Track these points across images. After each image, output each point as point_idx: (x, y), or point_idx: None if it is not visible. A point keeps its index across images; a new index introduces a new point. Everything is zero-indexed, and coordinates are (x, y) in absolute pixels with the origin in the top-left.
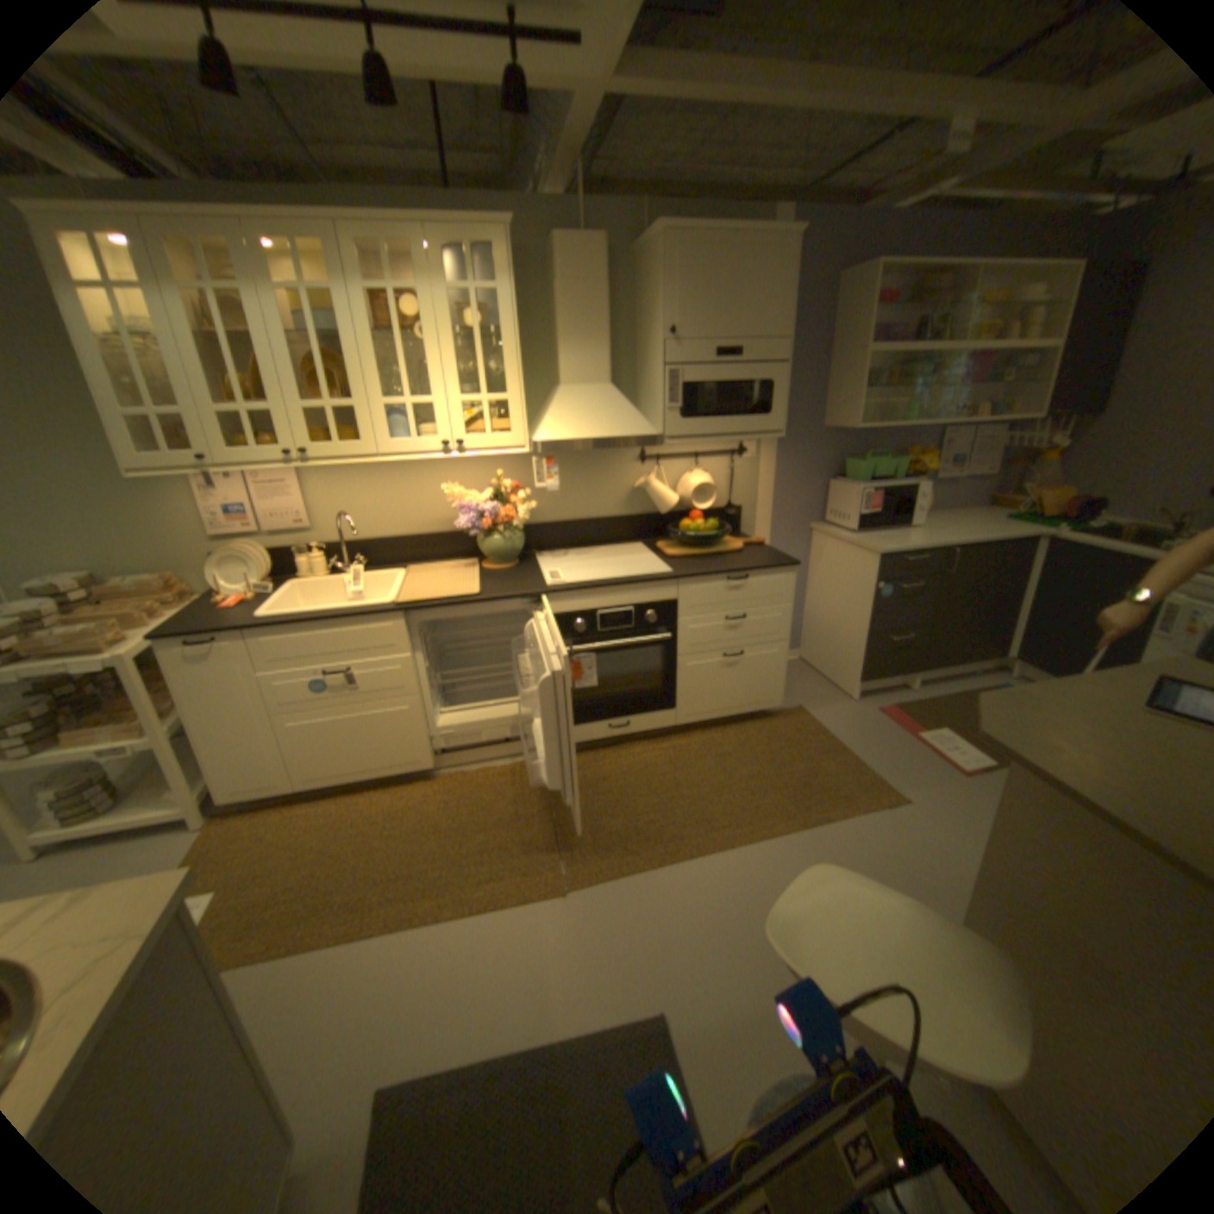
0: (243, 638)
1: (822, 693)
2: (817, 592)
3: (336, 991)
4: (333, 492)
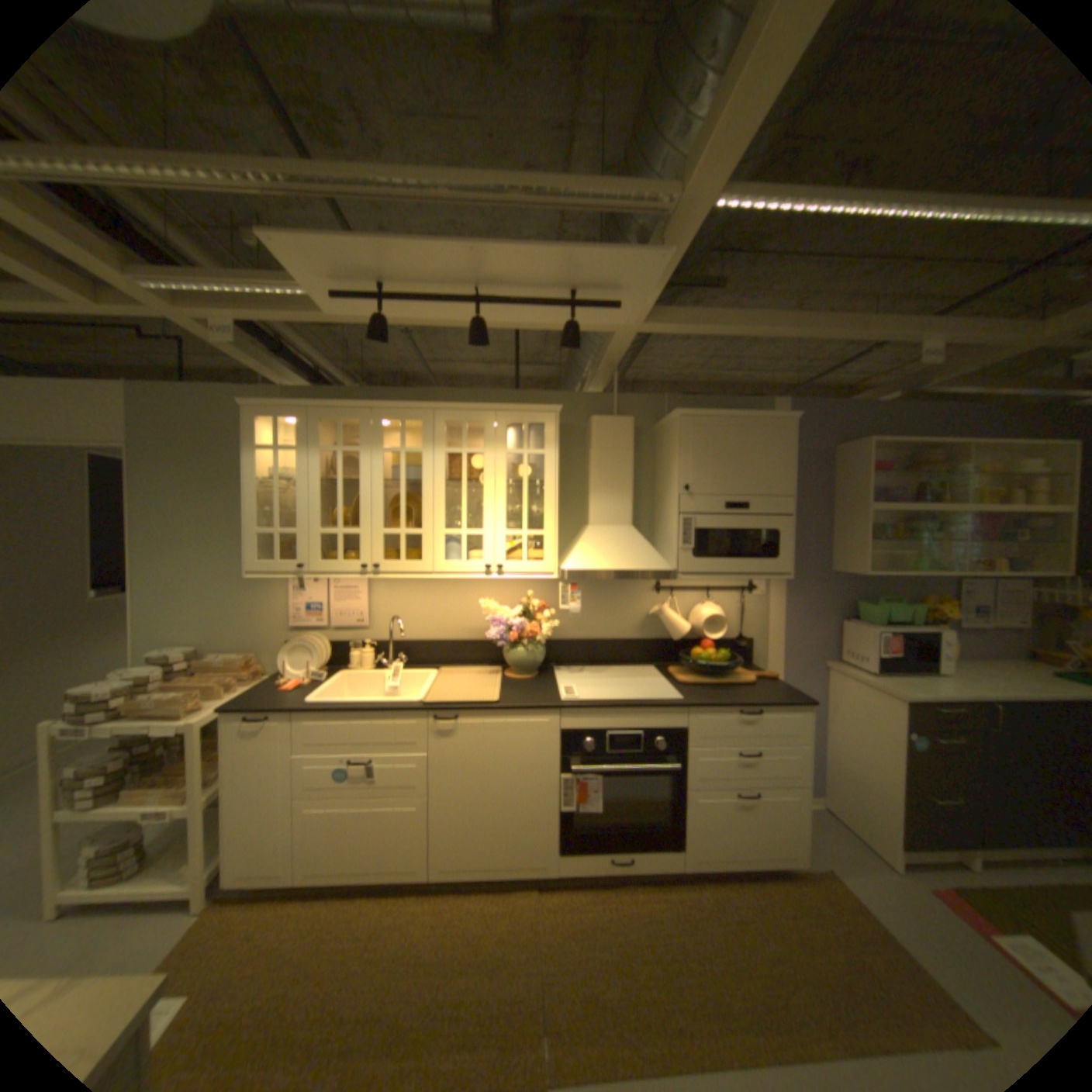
0: (291, 719)
1: (858, 859)
2: (840, 736)
3: None
4: (393, 598)
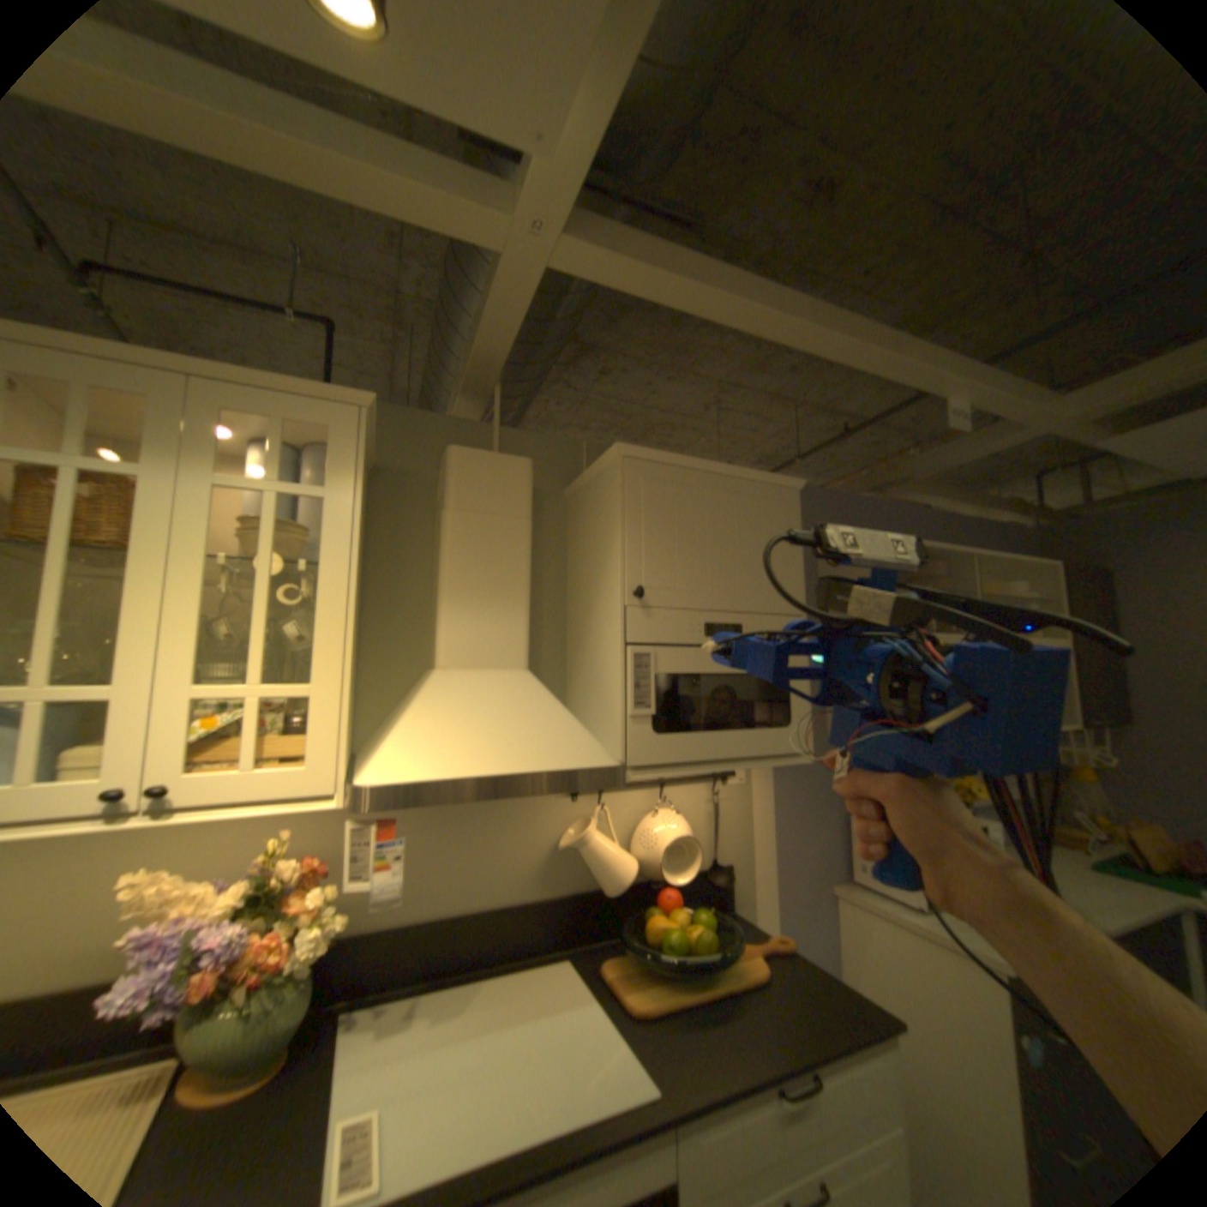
0: None
1: None
2: None
3: None
4: None
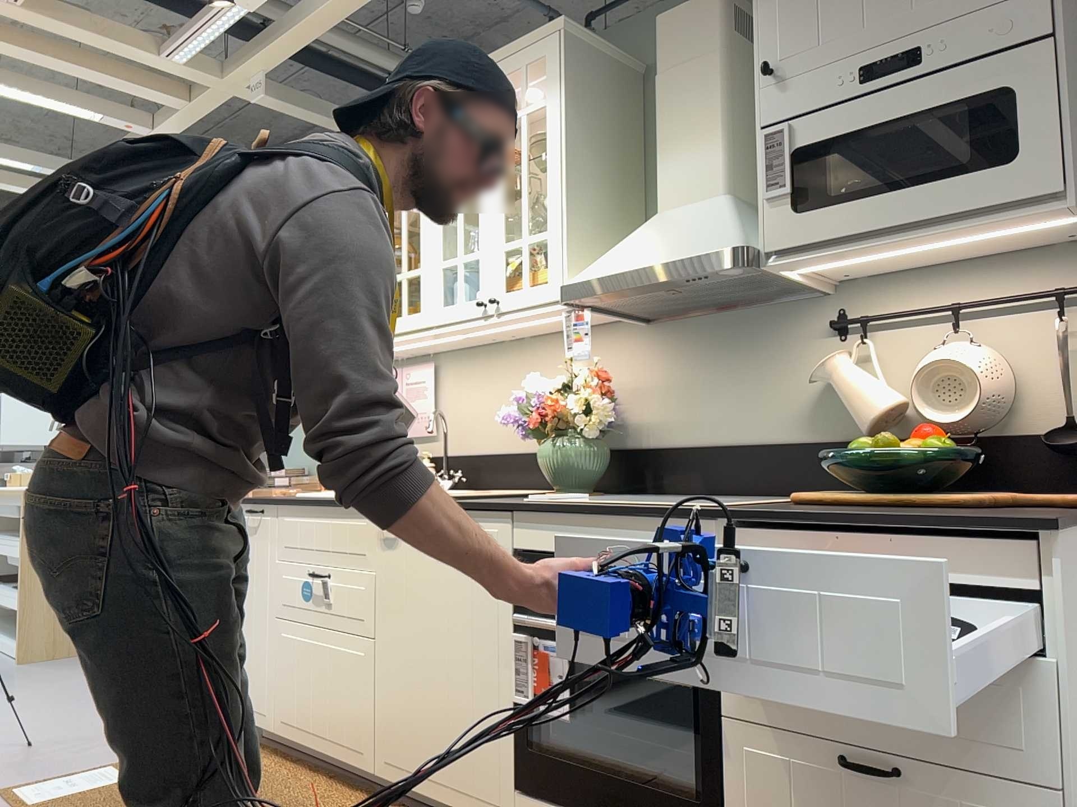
0: (277, 511)
1: None
2: None
3: None
4: (458, 391)
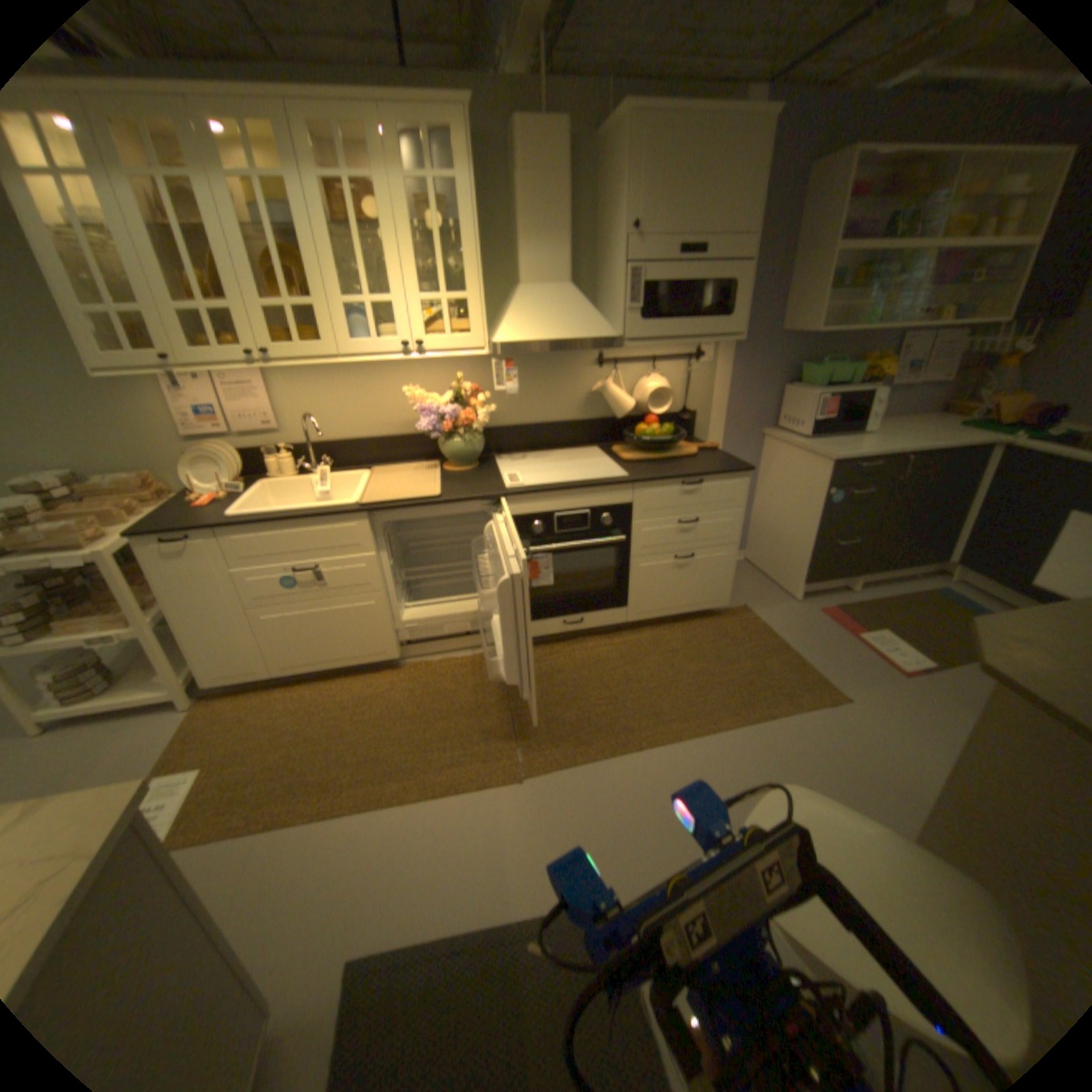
0: (215, 536)
1: (766, 593)
2: (765, 497)
3: (310, 866)
4: (298, 394)
